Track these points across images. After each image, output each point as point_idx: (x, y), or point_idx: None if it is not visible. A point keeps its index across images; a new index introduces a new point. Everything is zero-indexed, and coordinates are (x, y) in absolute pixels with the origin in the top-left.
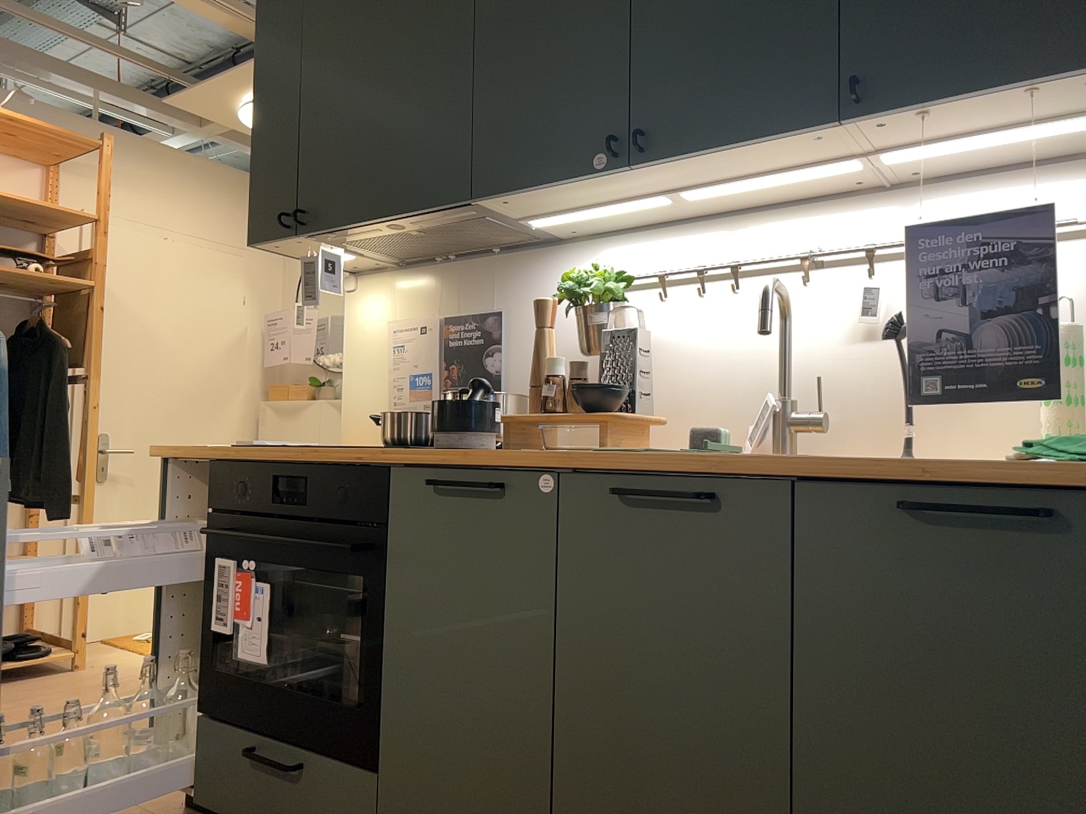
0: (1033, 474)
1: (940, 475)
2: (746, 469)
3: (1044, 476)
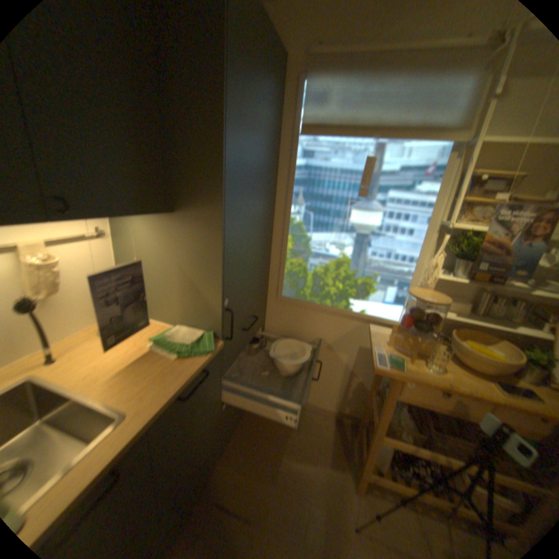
0: (204, 368)
1: (187, 385)
2: (128, 449)
3: (199, 365)
